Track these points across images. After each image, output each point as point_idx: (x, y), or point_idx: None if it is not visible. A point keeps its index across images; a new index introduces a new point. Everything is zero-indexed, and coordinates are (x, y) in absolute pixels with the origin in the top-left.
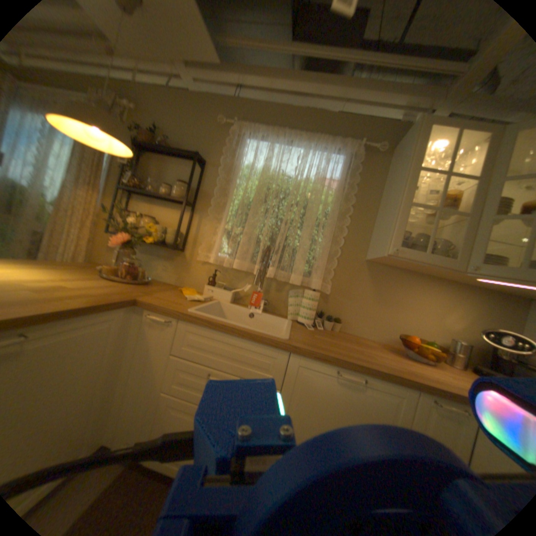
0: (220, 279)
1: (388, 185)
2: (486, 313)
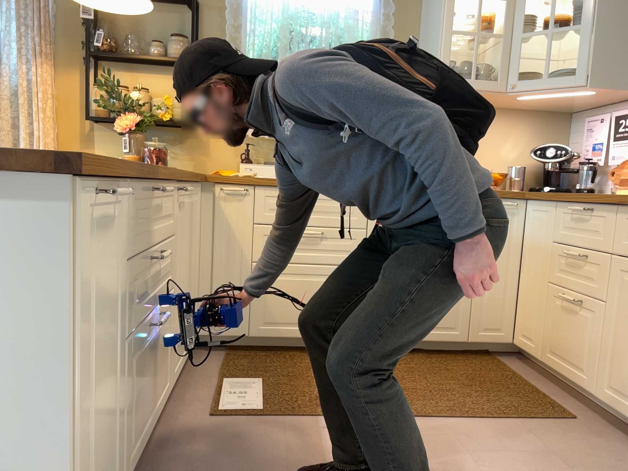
0: (252, 154)
1: (425, 10)
2: (536, 133)
